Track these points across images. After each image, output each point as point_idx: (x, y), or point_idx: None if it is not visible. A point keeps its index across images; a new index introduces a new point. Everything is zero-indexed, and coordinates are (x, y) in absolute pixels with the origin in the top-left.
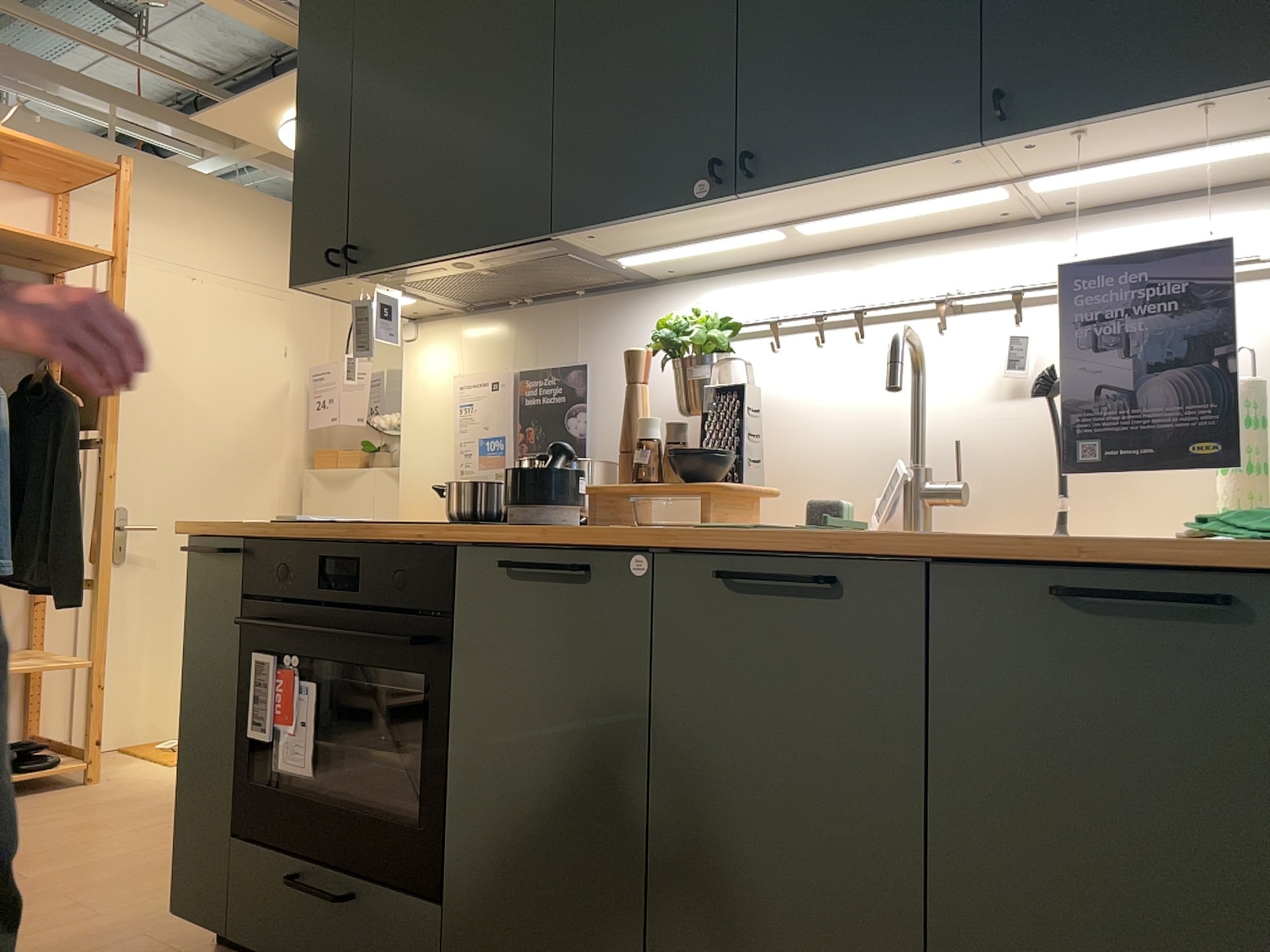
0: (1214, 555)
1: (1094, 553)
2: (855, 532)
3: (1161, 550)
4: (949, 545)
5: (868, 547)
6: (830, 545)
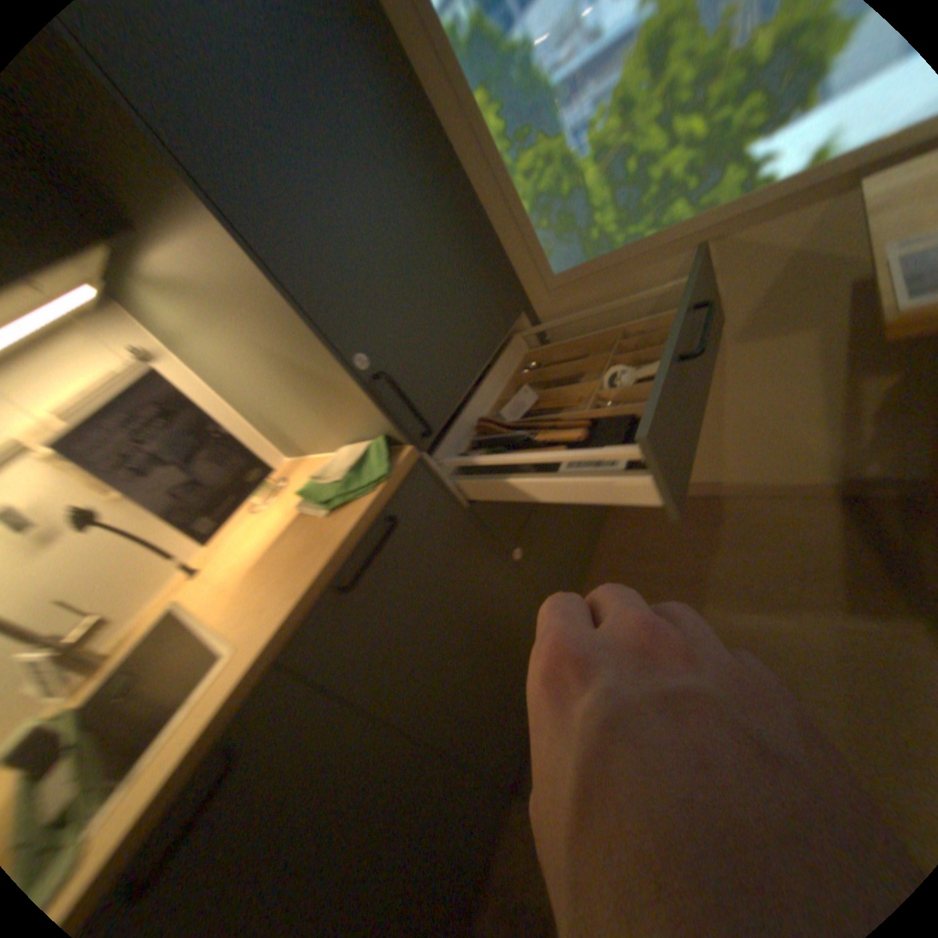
0: (370, 508)
1: (342, 558)
2: (193, 717)
3: (352, 527)
4: (281, 641)
5: (235, 707)
6: (207, 745)
